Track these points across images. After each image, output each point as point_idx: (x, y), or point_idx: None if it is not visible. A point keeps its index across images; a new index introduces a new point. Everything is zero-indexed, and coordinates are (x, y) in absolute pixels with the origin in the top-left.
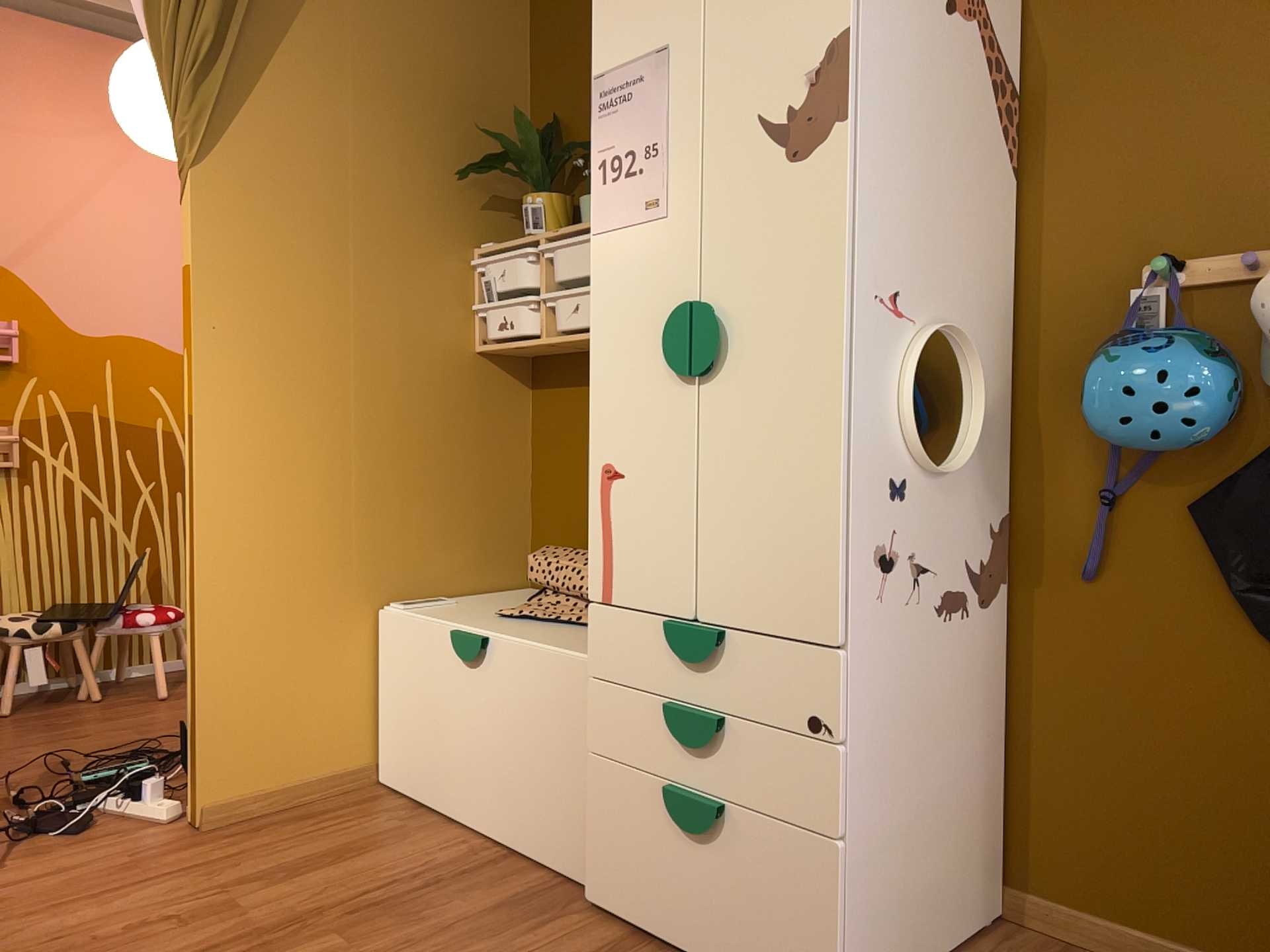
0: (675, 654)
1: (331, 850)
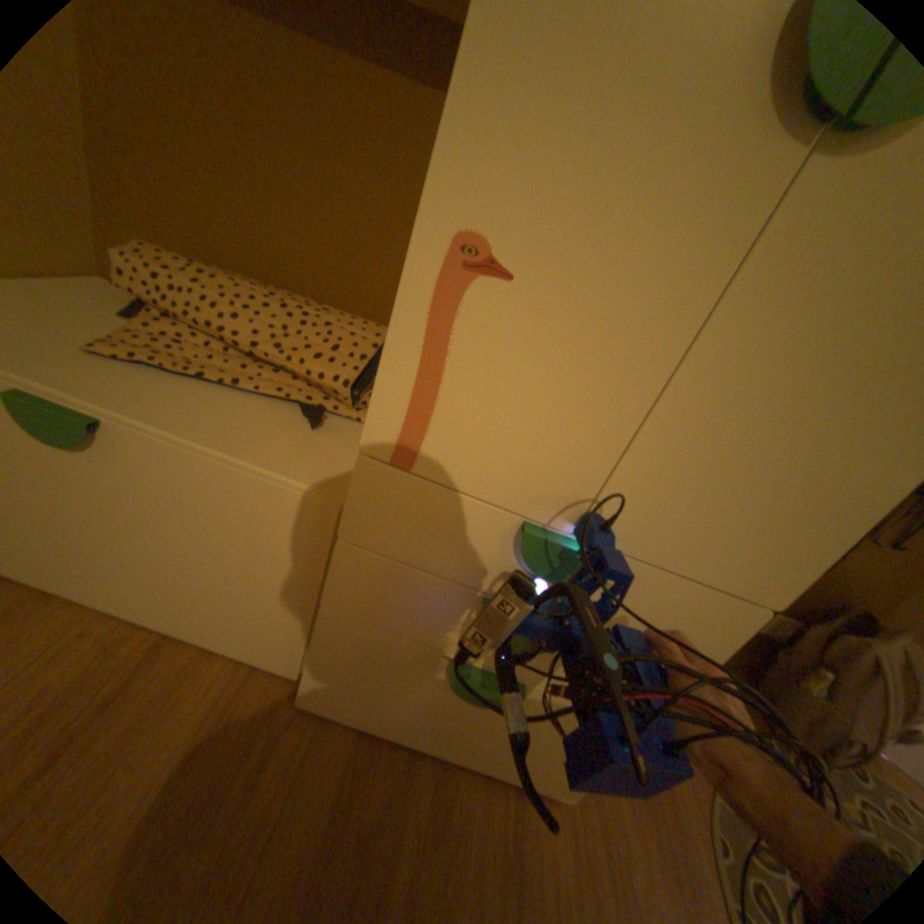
0: (531, 564)
1: None
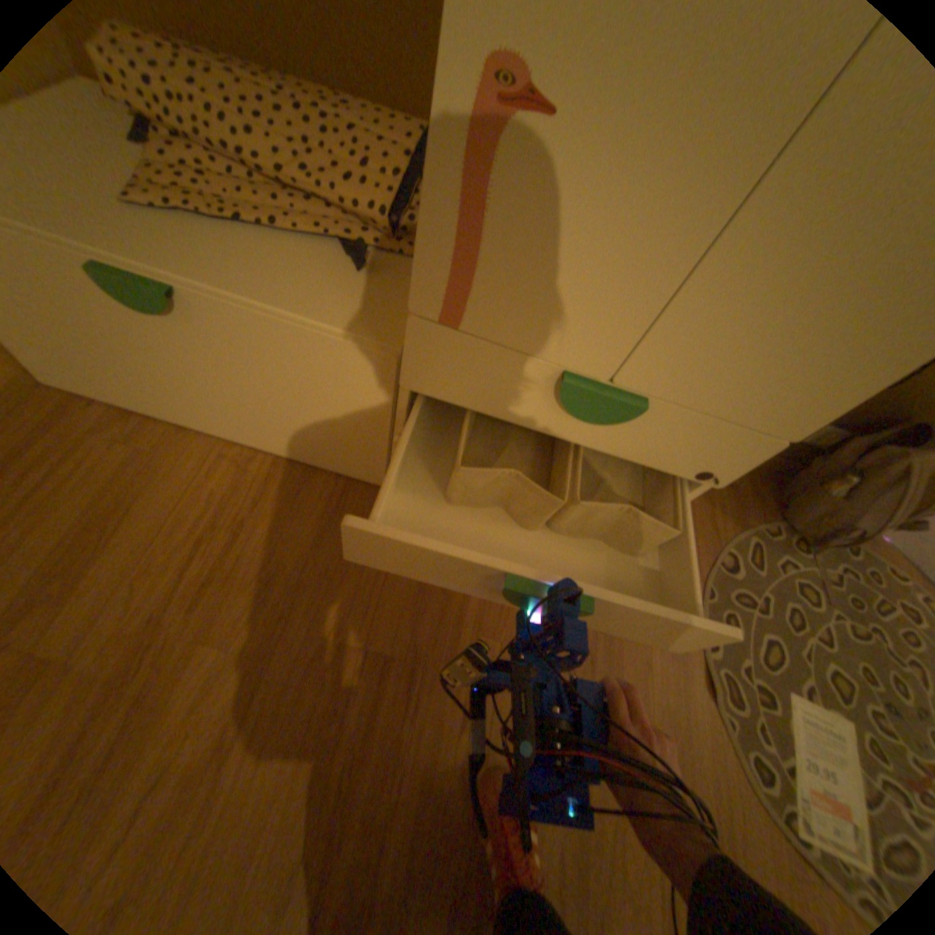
0: (567, 407)
1: (84, 519)
